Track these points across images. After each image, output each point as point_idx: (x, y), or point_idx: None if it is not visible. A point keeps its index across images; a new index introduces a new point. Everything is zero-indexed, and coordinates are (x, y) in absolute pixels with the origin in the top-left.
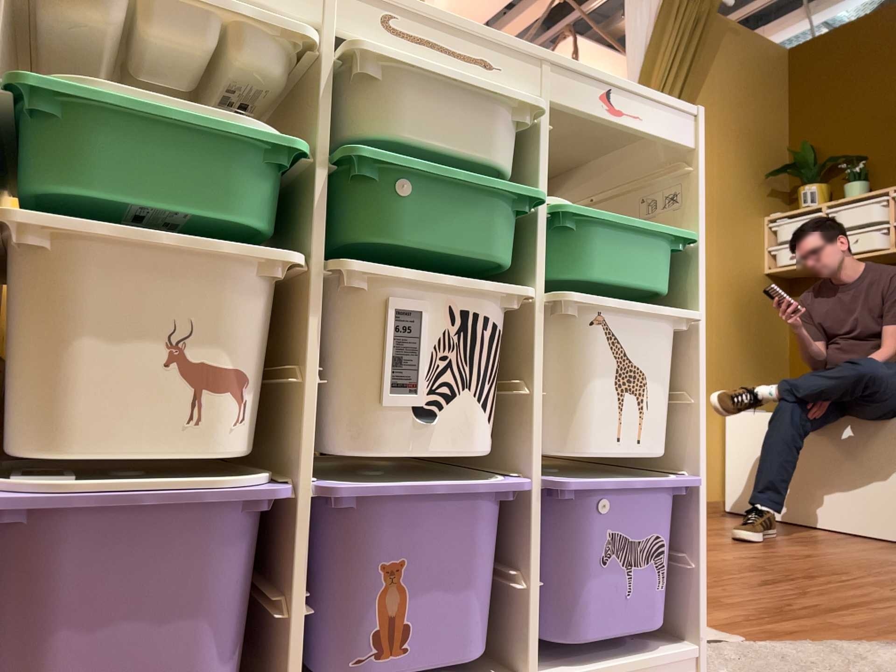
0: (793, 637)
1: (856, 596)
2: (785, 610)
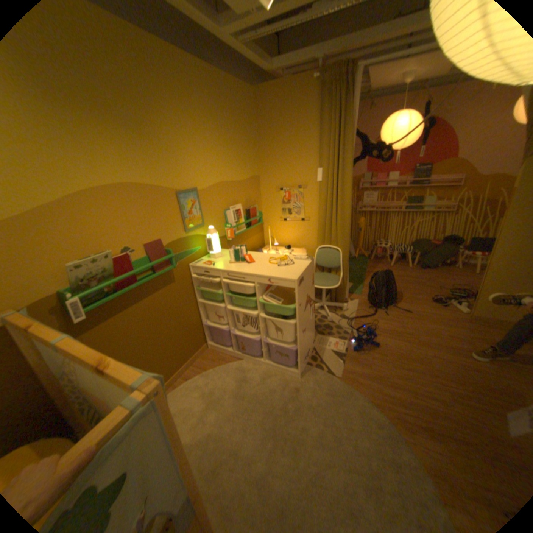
0: (353, 386)
1: (421, 393)
2: (377, 380)
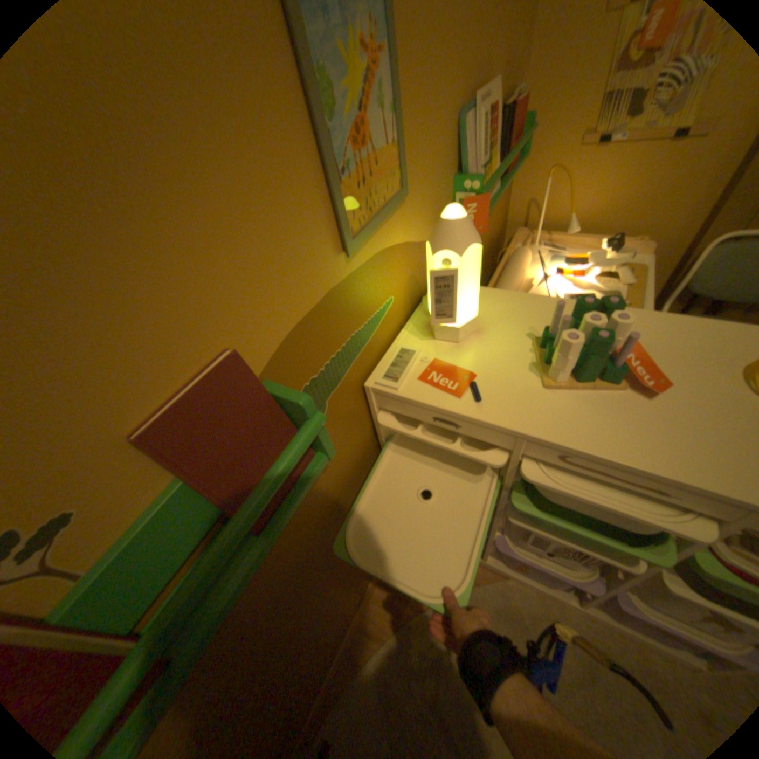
0: None
1: None
2: None
